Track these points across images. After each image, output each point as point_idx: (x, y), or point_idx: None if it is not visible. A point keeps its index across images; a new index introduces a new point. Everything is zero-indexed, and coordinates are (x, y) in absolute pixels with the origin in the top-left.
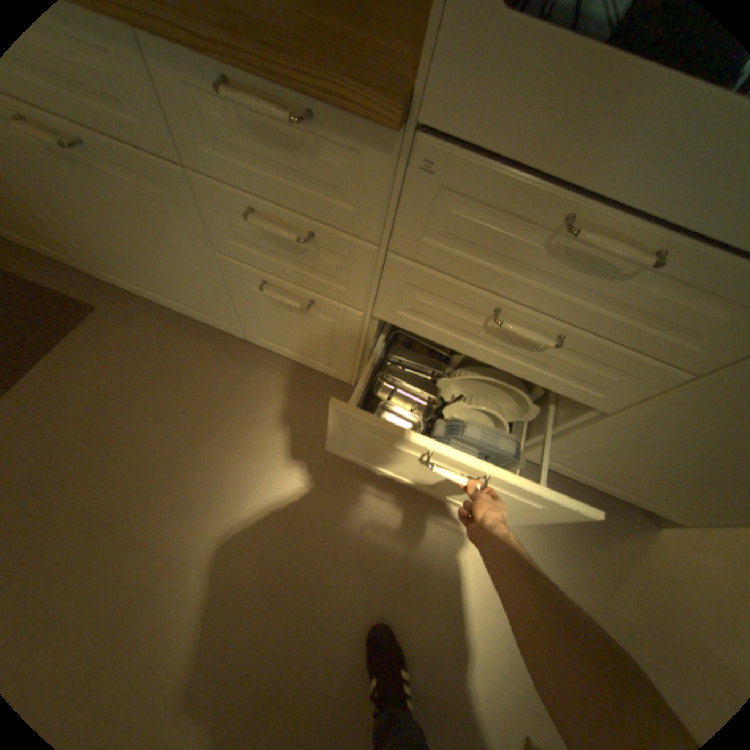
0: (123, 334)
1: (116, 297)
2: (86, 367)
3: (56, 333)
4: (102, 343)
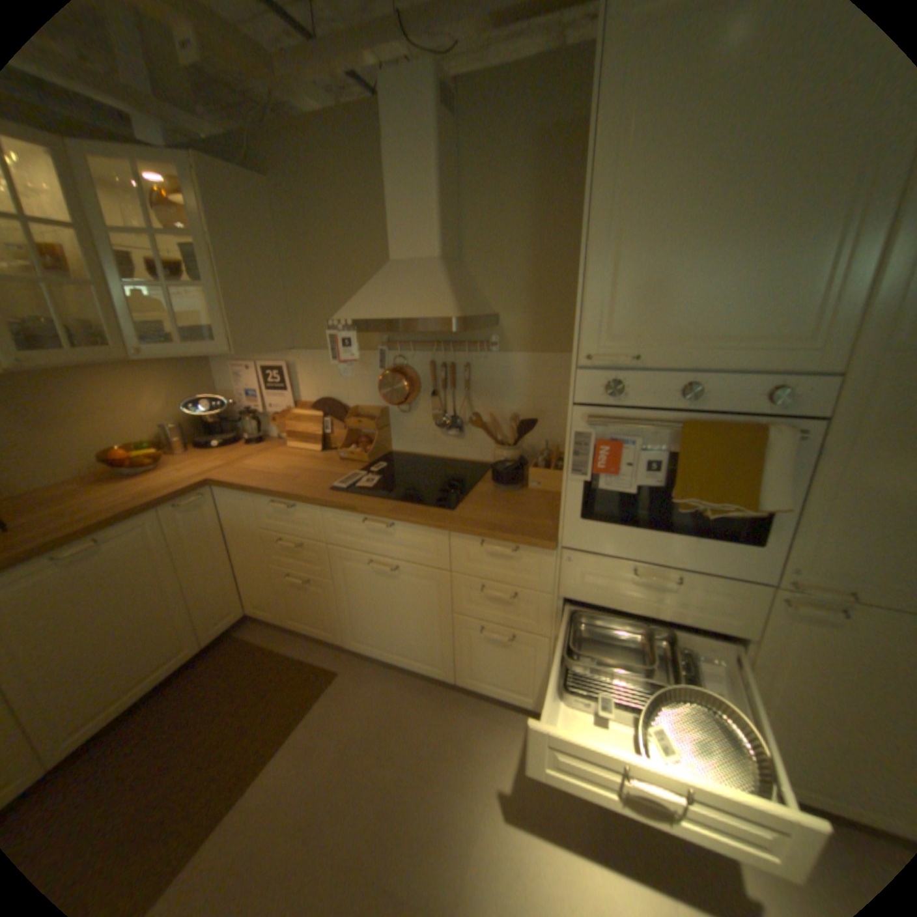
0: (360, 693)
1: (352, 664)
2: (336, 722)
3: (314, 697)
4: (345, 701)
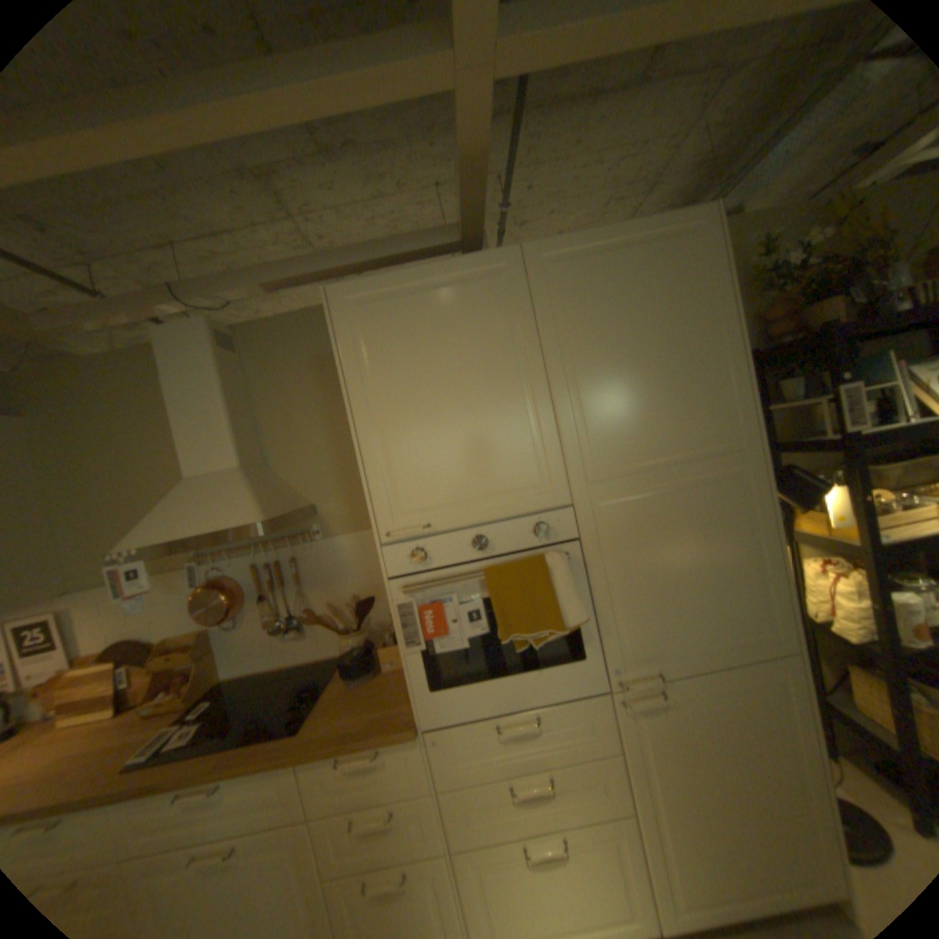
0: None
1: None
2: None
3: None
4: None
